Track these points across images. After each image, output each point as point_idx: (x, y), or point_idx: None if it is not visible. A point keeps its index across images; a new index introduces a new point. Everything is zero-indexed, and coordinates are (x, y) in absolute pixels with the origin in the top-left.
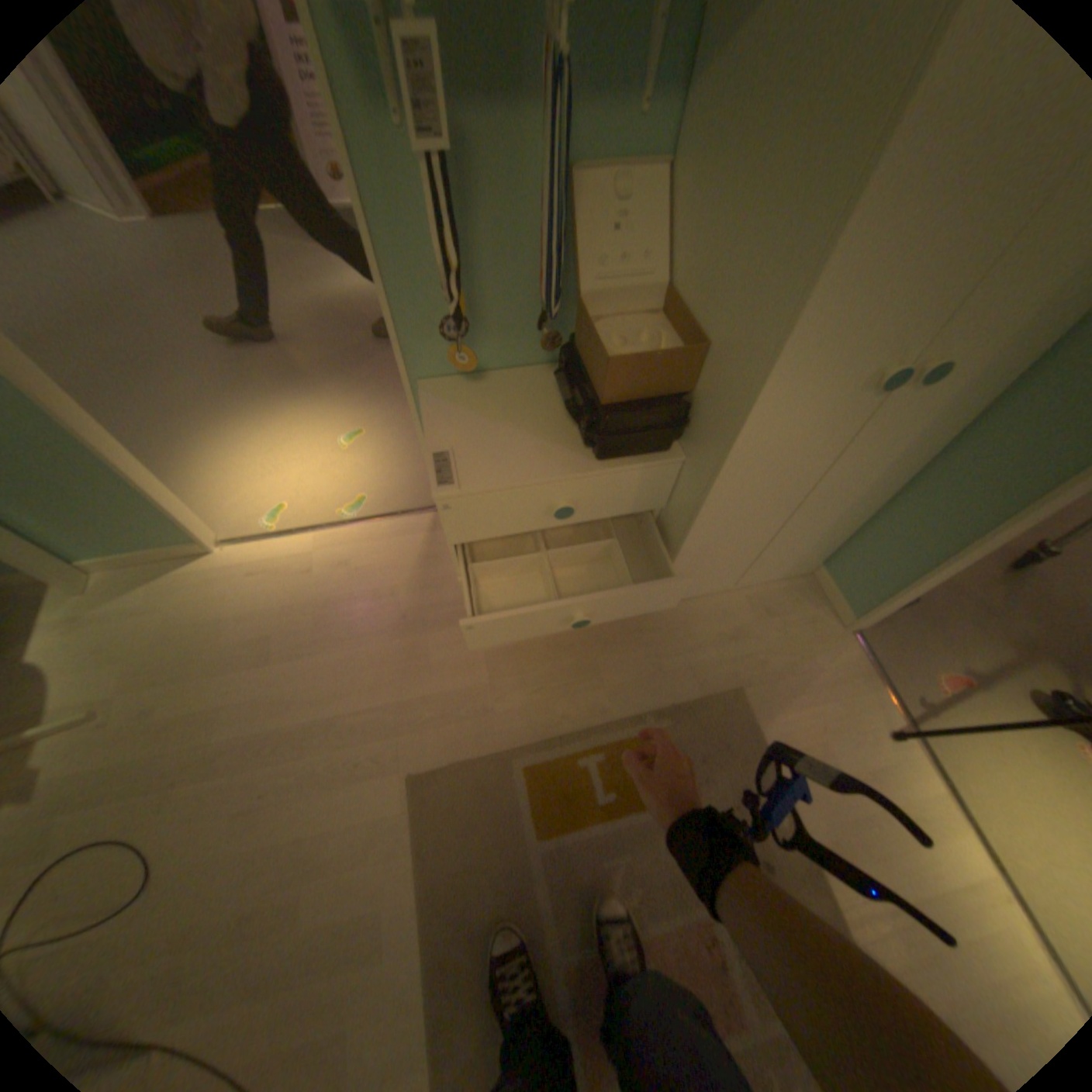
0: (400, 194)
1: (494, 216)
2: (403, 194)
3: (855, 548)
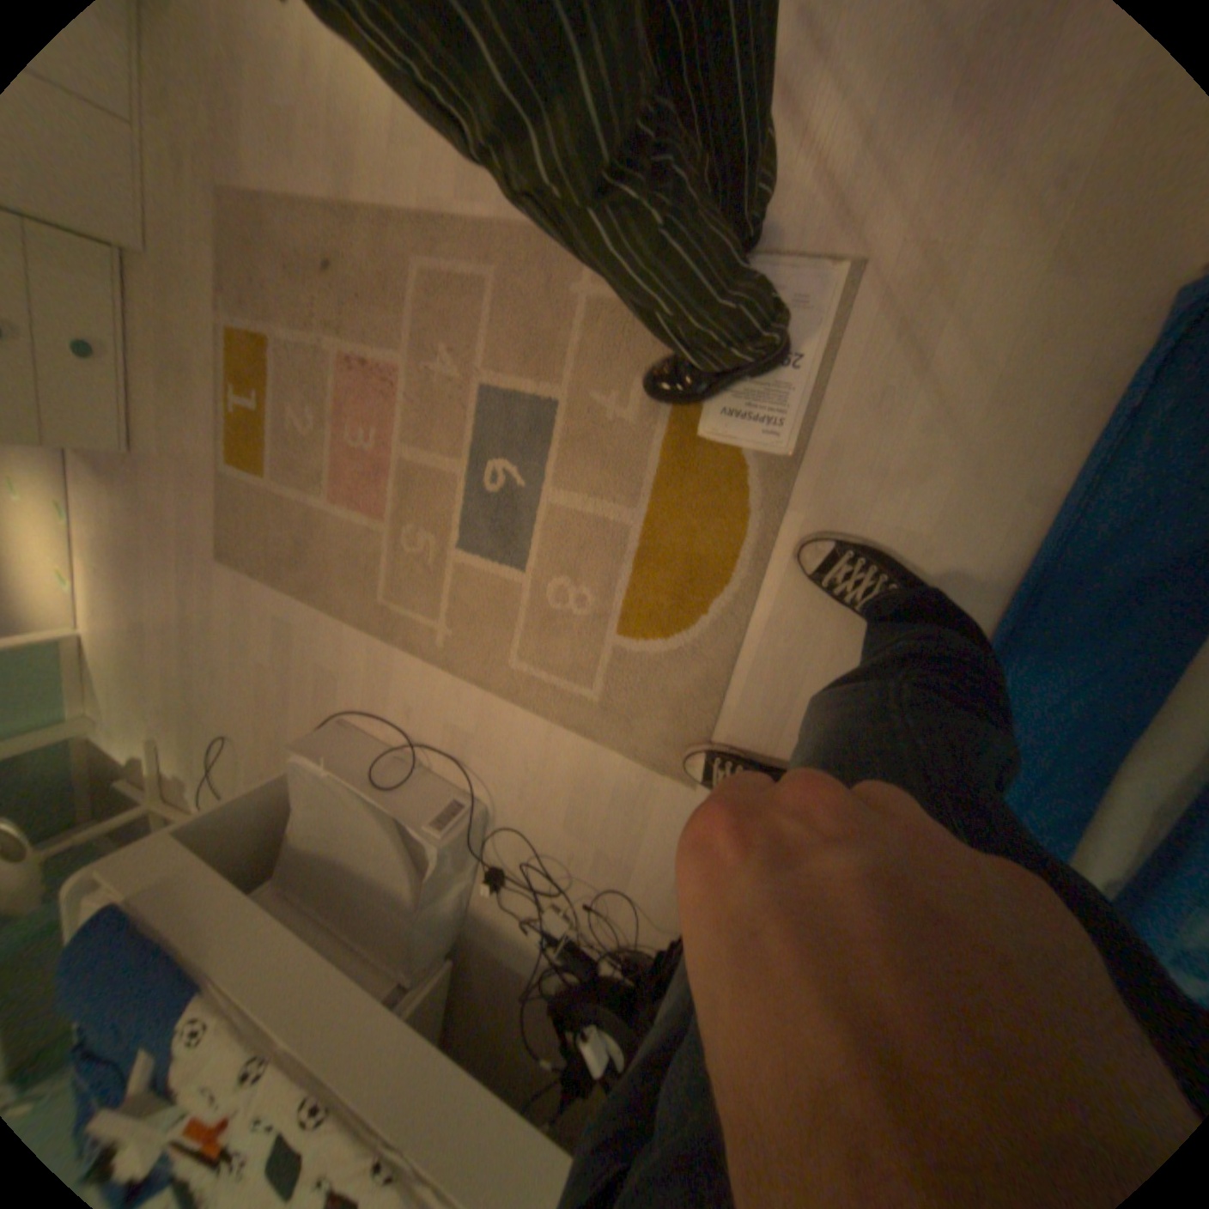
0: None
1: None
2: None
3: None
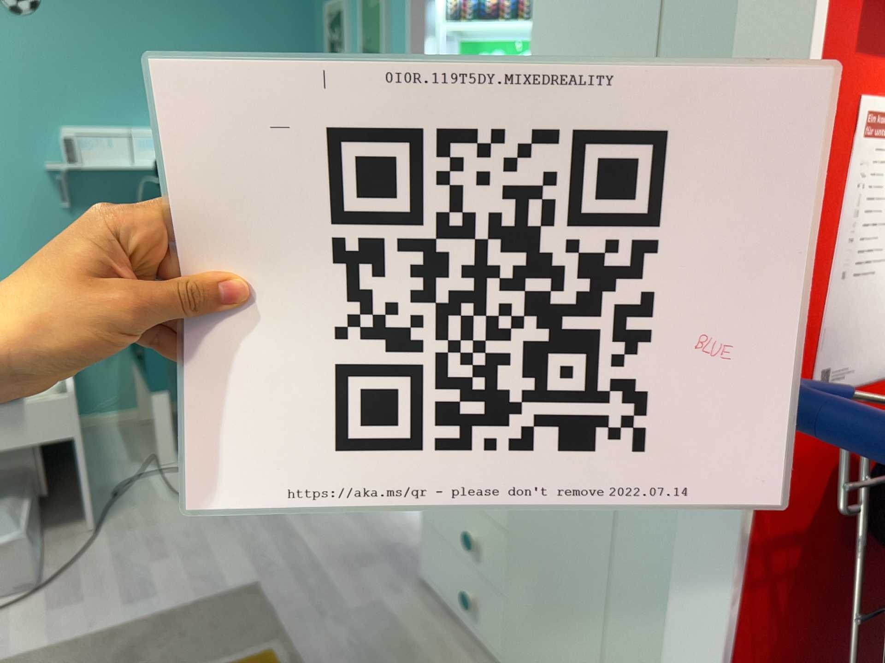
0: None
1: None
2: None
3: None
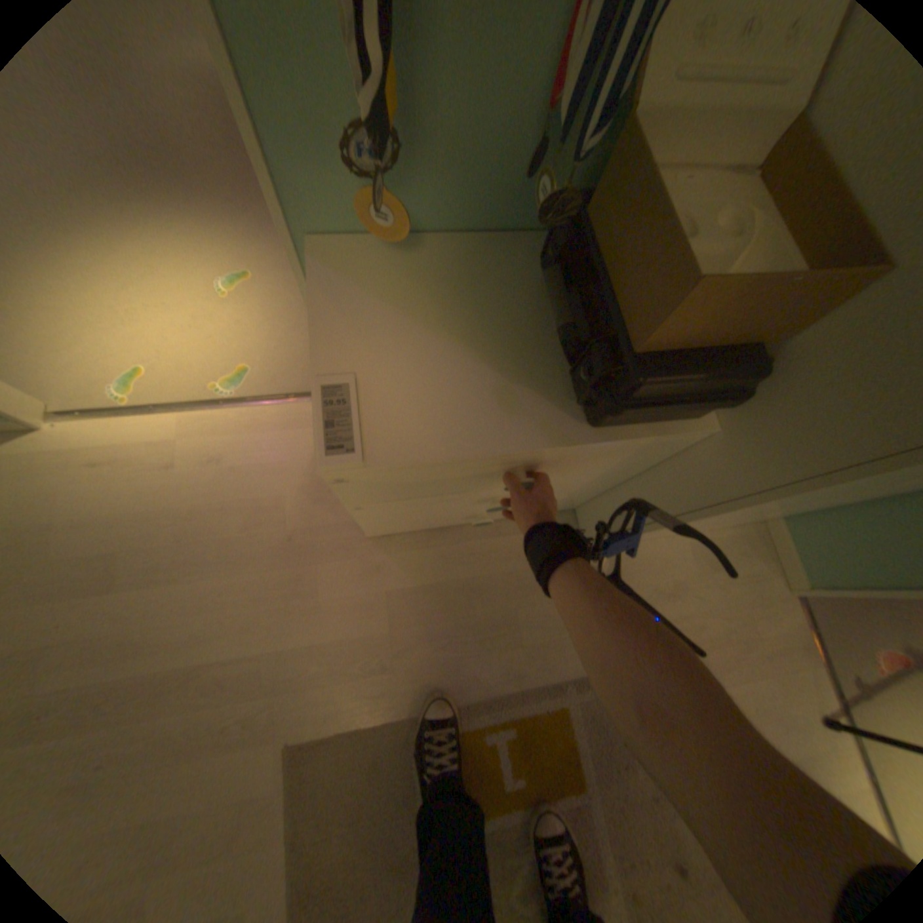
0: None
1: None
2: None
3: (842, 517)
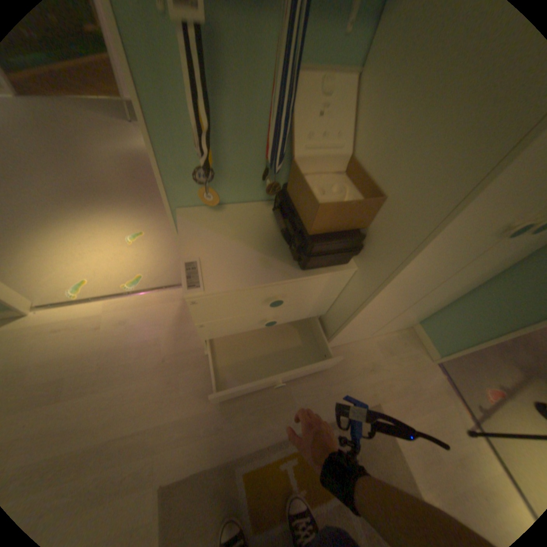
0: (164, 67)
1: (236, 95)
2: (166, 68)
3: (442, 316)
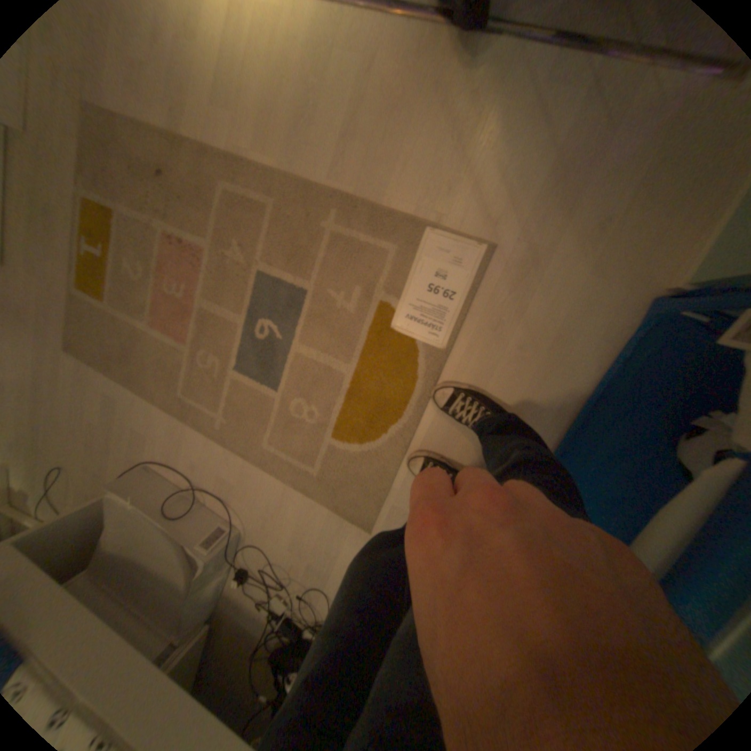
0: None
1: None
2: None
3: None
